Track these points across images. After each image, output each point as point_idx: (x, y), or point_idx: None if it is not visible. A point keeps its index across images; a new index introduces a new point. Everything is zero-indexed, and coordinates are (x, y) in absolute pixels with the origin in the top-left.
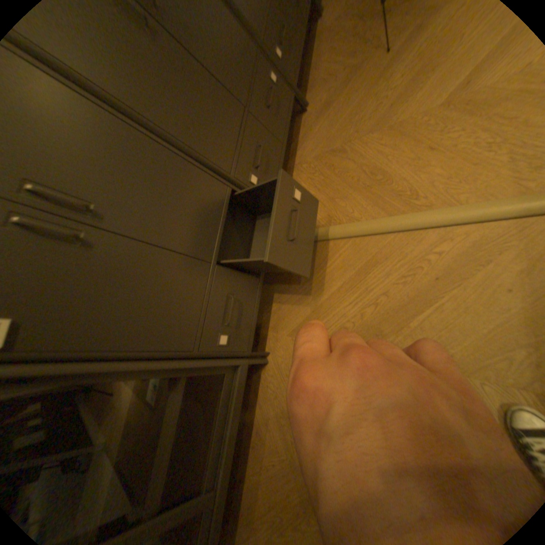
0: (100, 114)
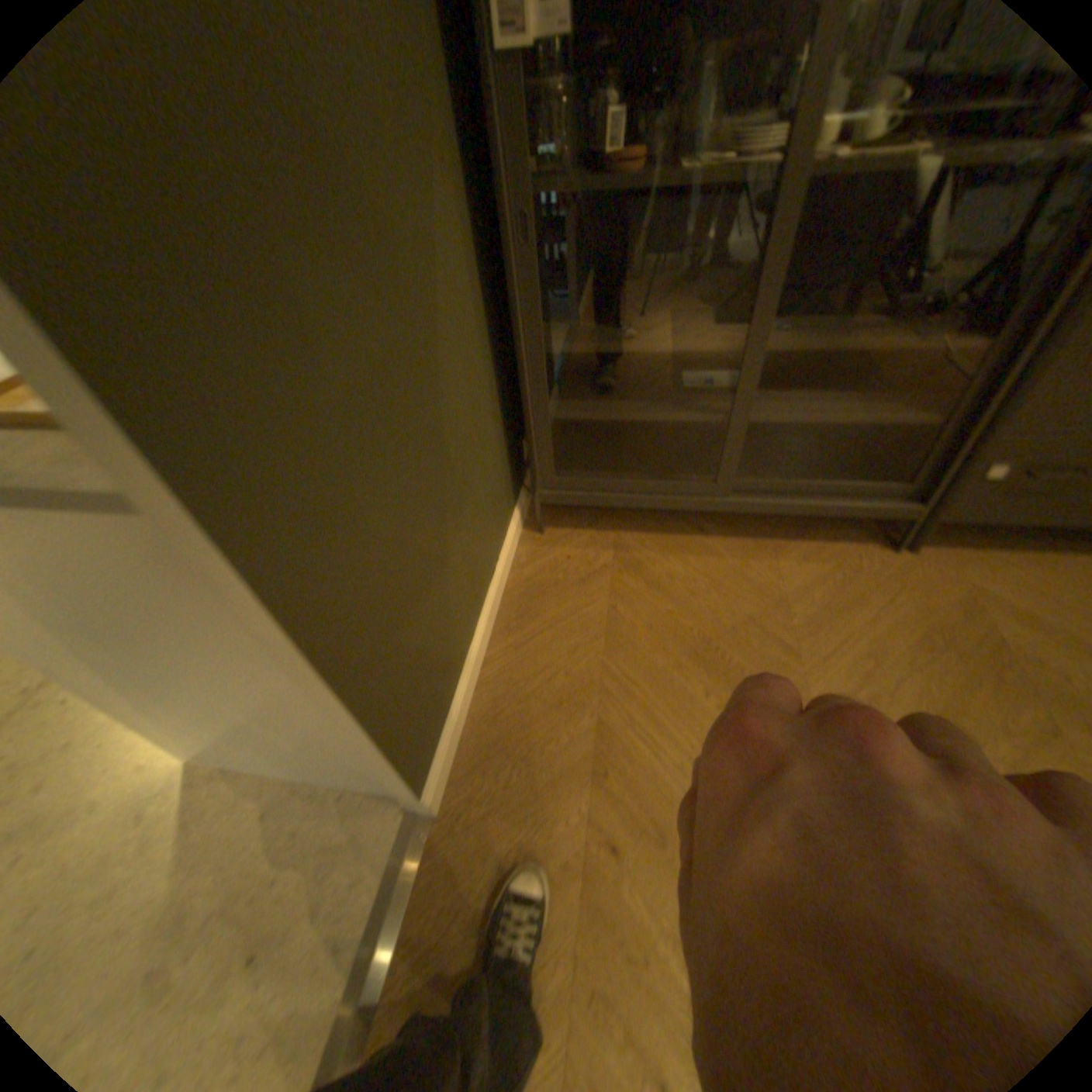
0: None
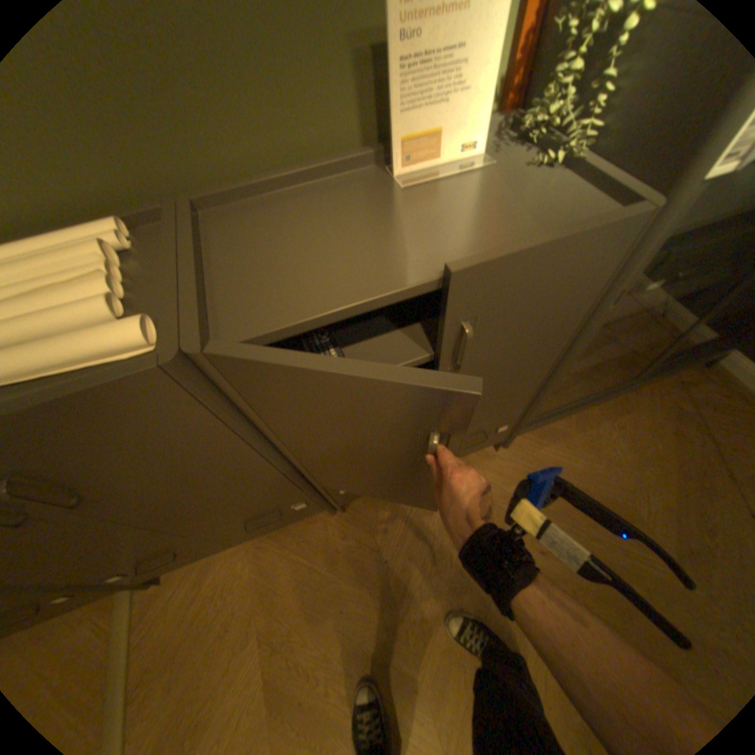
0: None
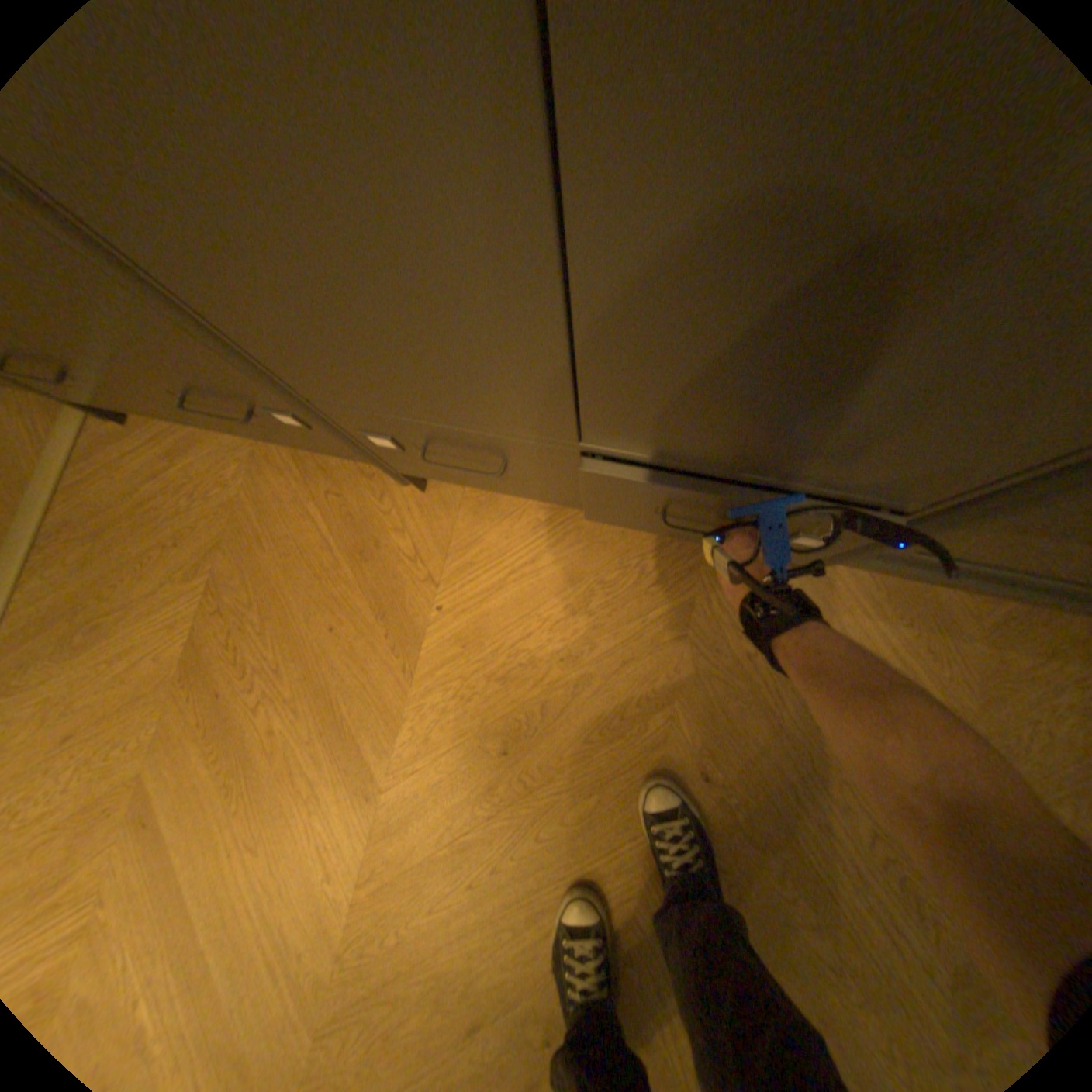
0: None
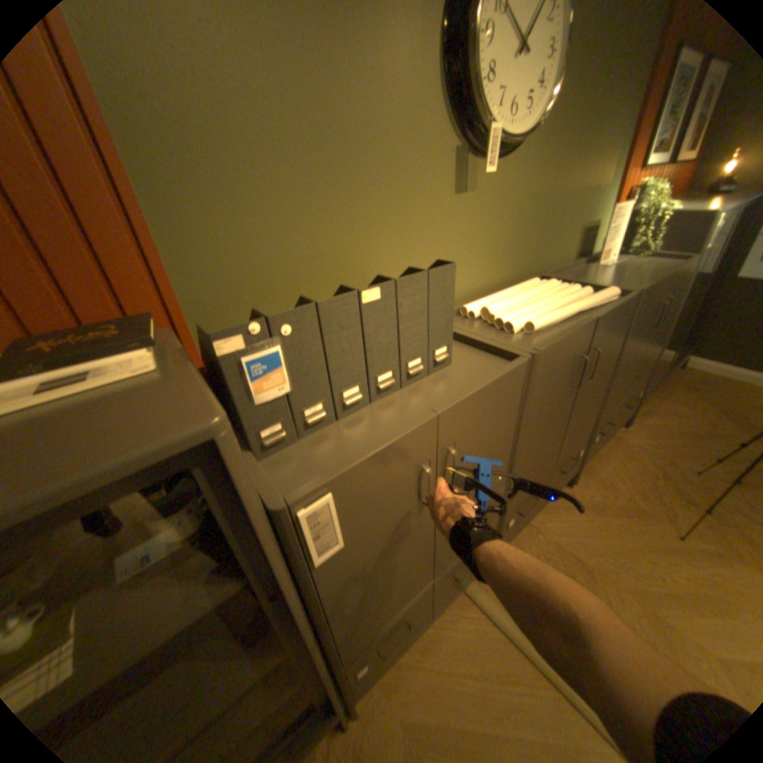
0: (513, 421)
